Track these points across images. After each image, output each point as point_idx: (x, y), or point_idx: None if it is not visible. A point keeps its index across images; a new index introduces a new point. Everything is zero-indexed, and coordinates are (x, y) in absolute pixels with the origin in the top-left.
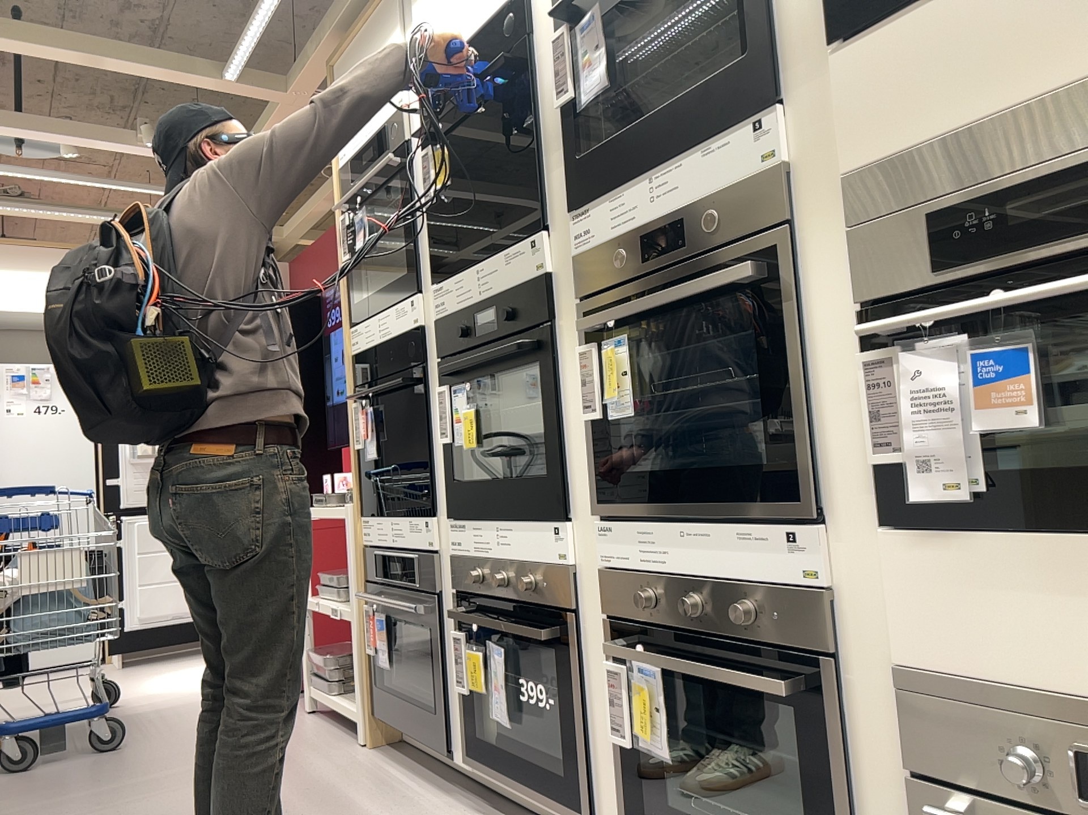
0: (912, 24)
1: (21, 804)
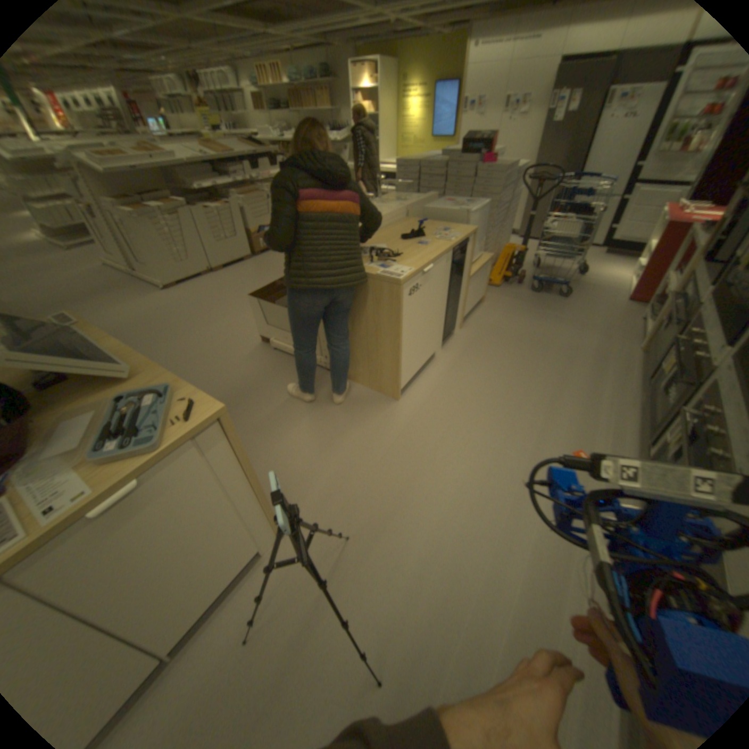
0: None
1: (526, 308)
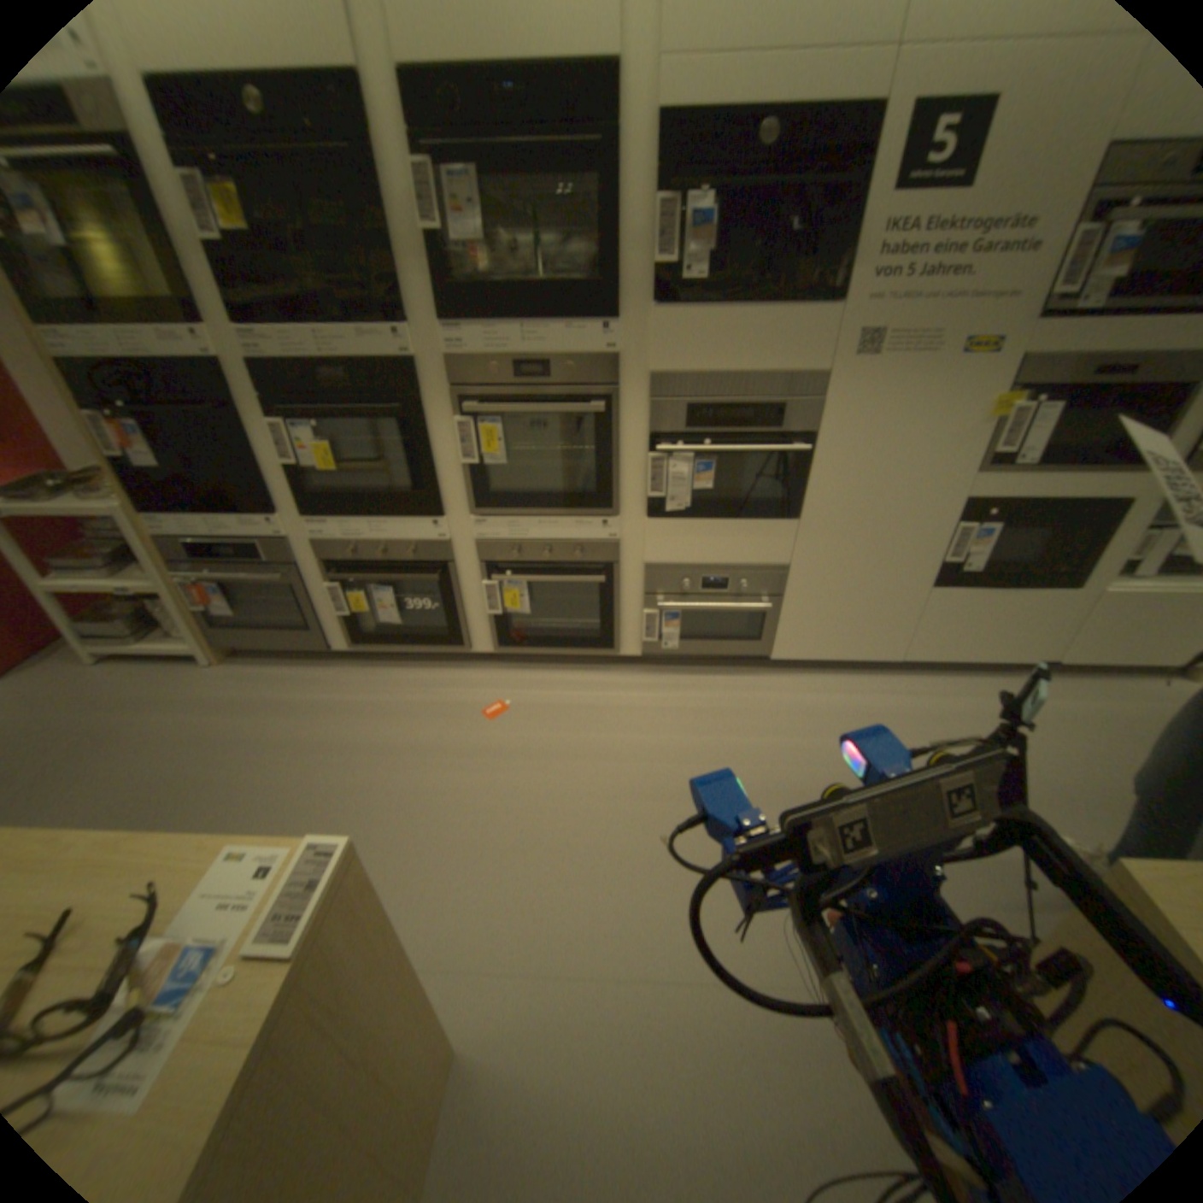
0: (695, 317)
1: None
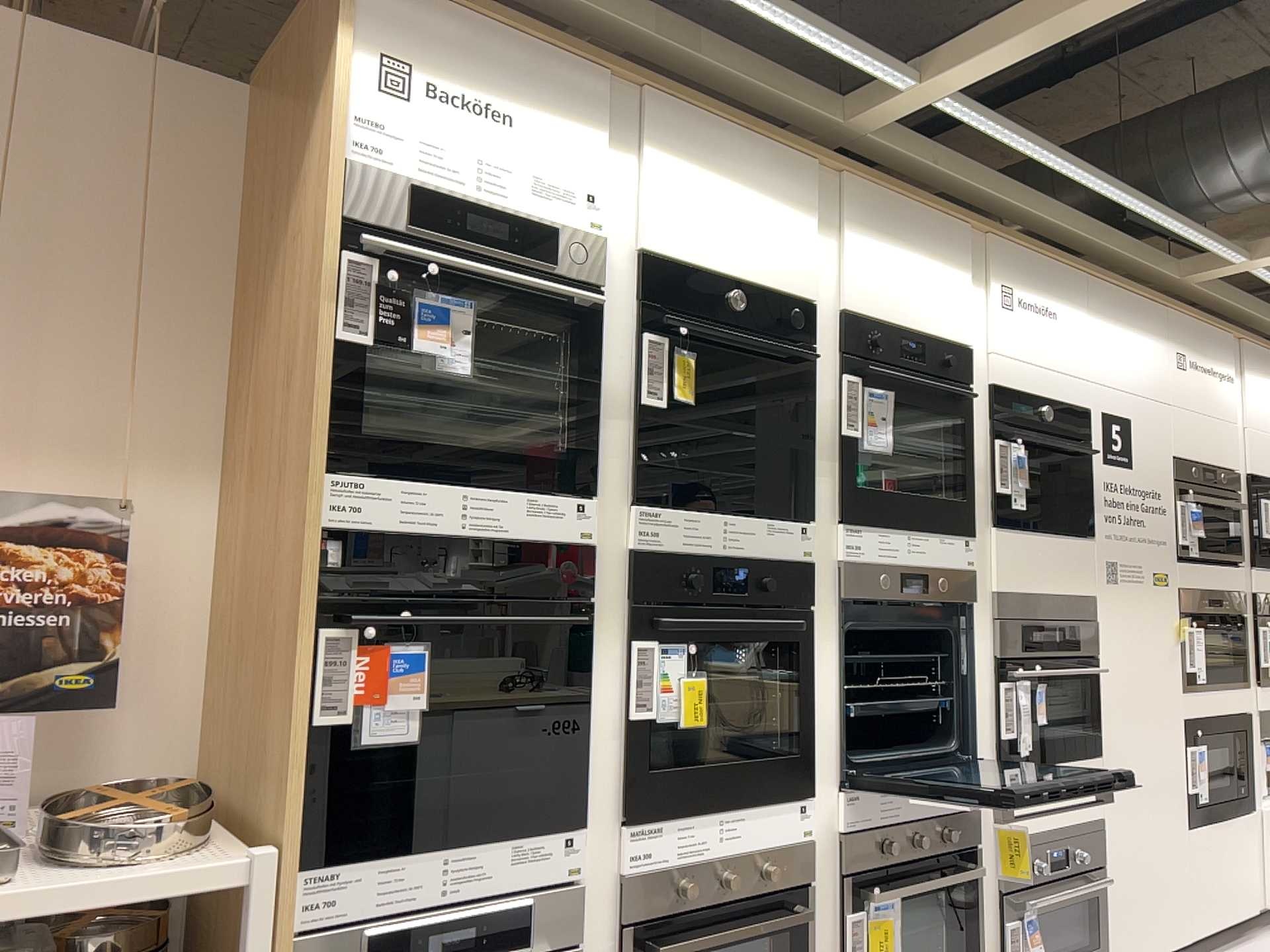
0: (1021, 539)
1: None
